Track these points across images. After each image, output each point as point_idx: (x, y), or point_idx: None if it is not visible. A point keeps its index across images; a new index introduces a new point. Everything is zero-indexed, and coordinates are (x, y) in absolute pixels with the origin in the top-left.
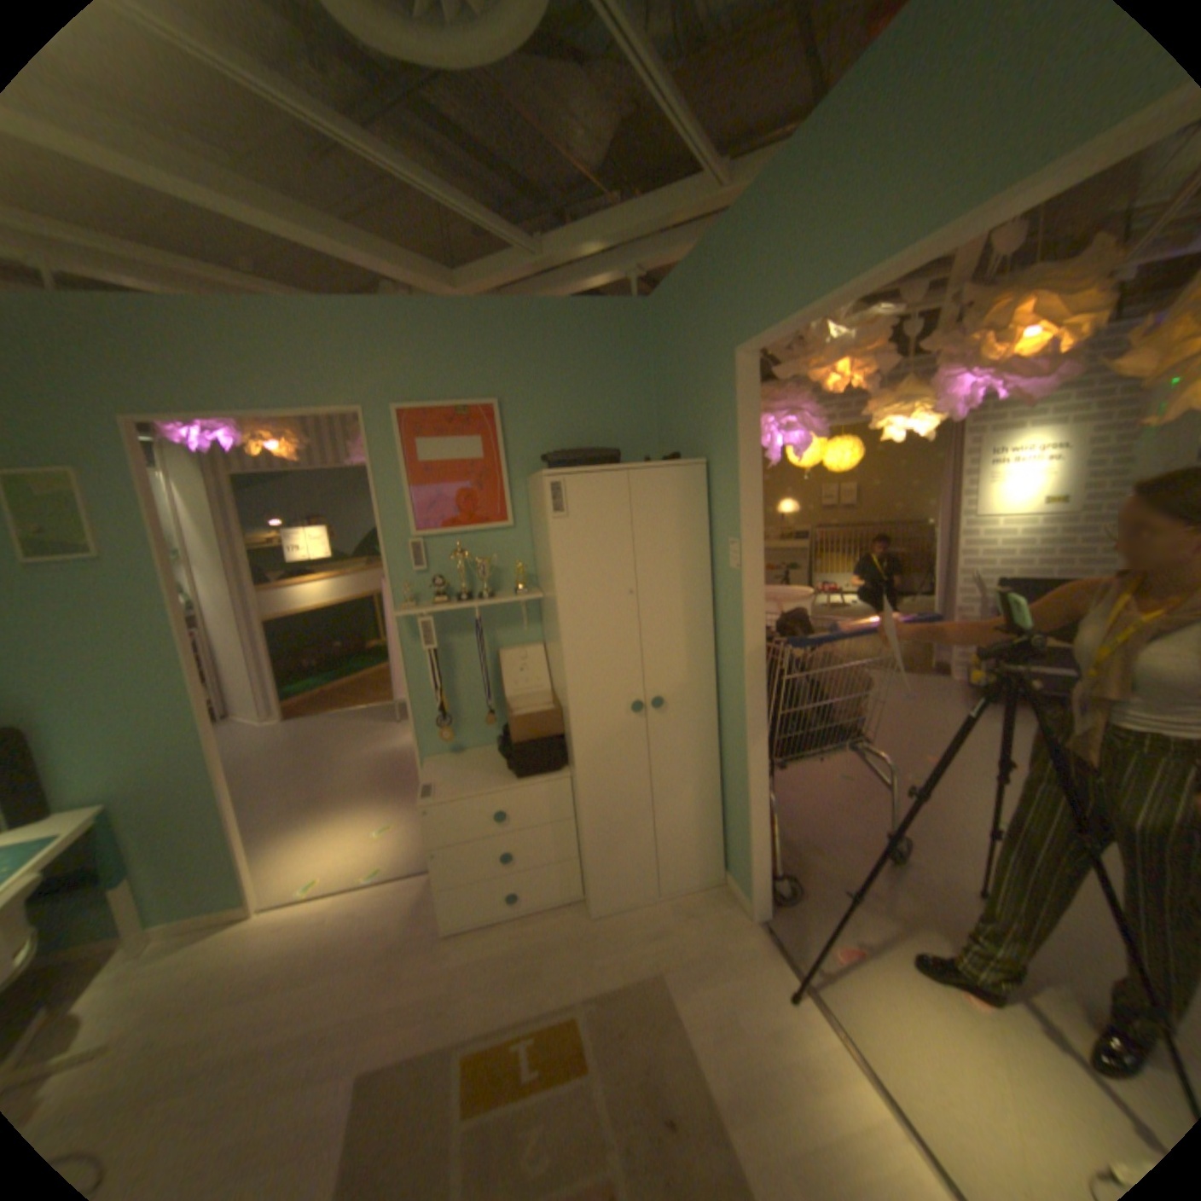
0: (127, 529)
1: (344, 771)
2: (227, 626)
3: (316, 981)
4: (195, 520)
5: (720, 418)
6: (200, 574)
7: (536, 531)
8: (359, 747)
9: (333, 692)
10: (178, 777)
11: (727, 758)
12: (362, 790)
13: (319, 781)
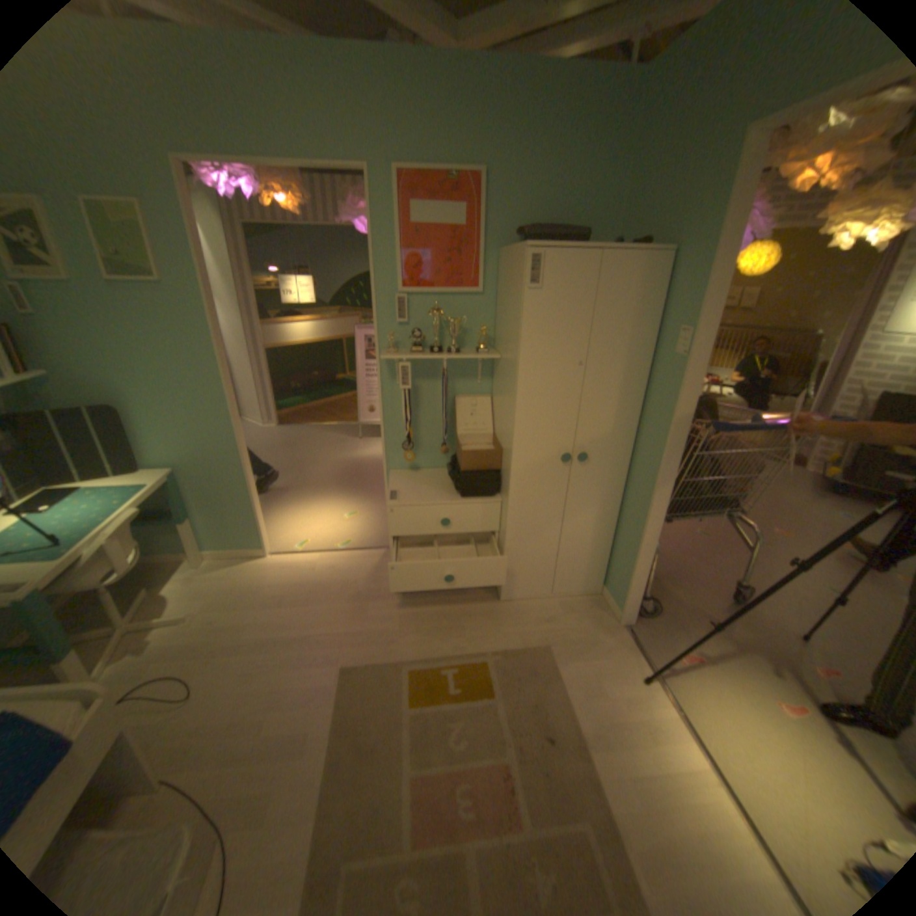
0: (178, 258)
1: (323, 468)
2: (239, 348)
3: (310, 604)
4: (215, 259)
5: (706, 203)
6: (219, 304)
7: (501, 298)
8: (332, 452)
9: (312, 409)
10: (218, 457)
11: (627, 507)
12: (336, 483)
13: (306, 472)
